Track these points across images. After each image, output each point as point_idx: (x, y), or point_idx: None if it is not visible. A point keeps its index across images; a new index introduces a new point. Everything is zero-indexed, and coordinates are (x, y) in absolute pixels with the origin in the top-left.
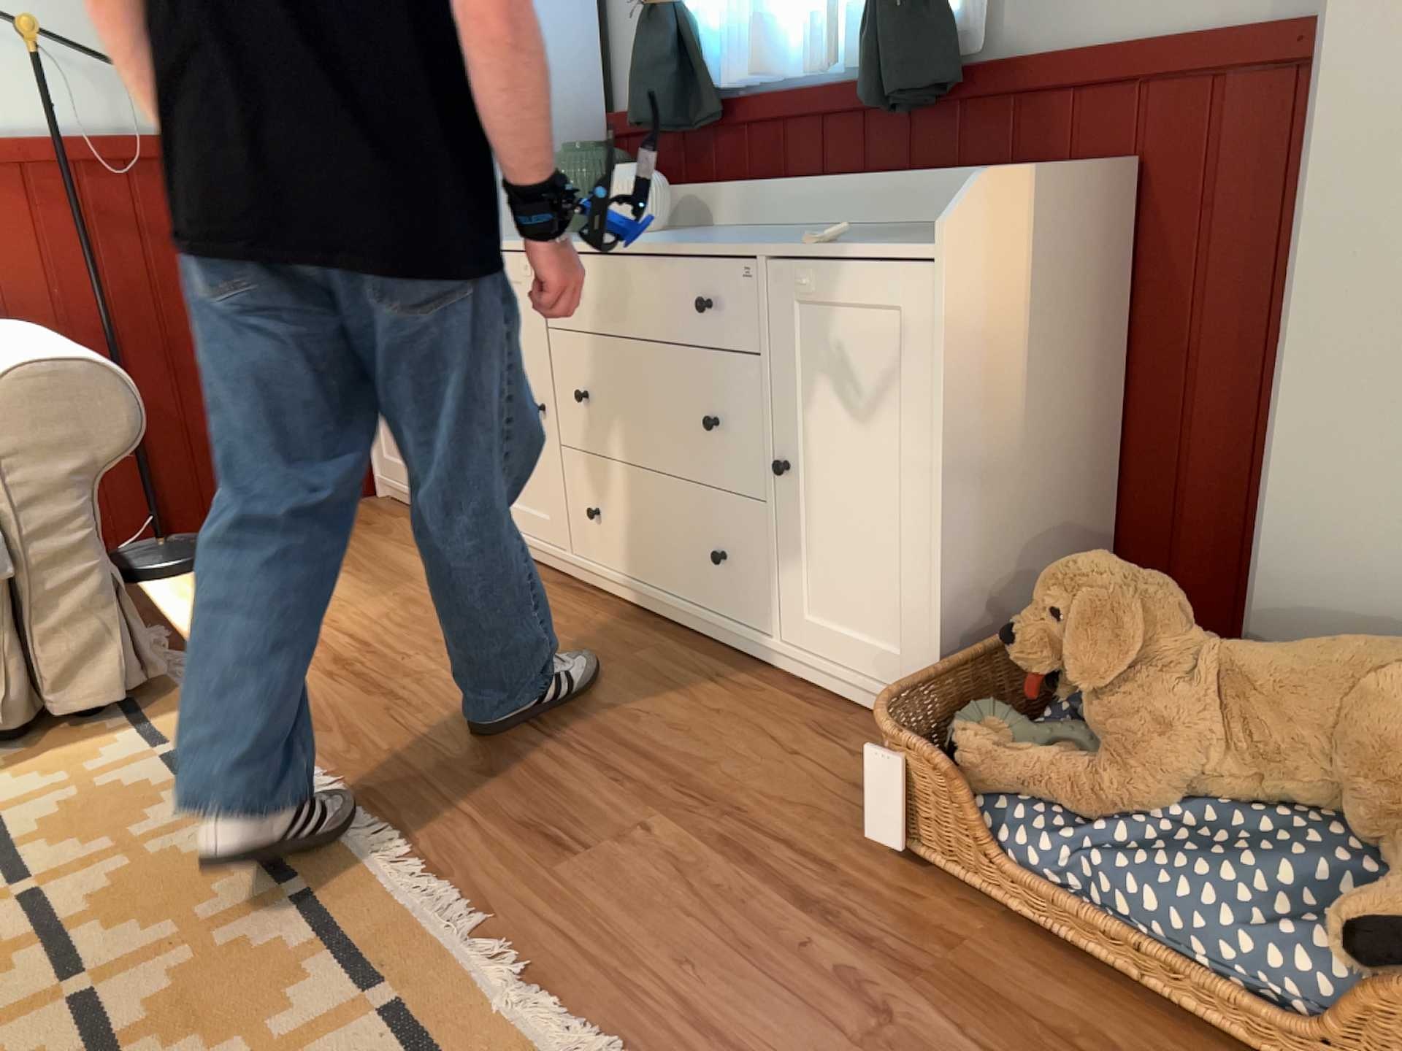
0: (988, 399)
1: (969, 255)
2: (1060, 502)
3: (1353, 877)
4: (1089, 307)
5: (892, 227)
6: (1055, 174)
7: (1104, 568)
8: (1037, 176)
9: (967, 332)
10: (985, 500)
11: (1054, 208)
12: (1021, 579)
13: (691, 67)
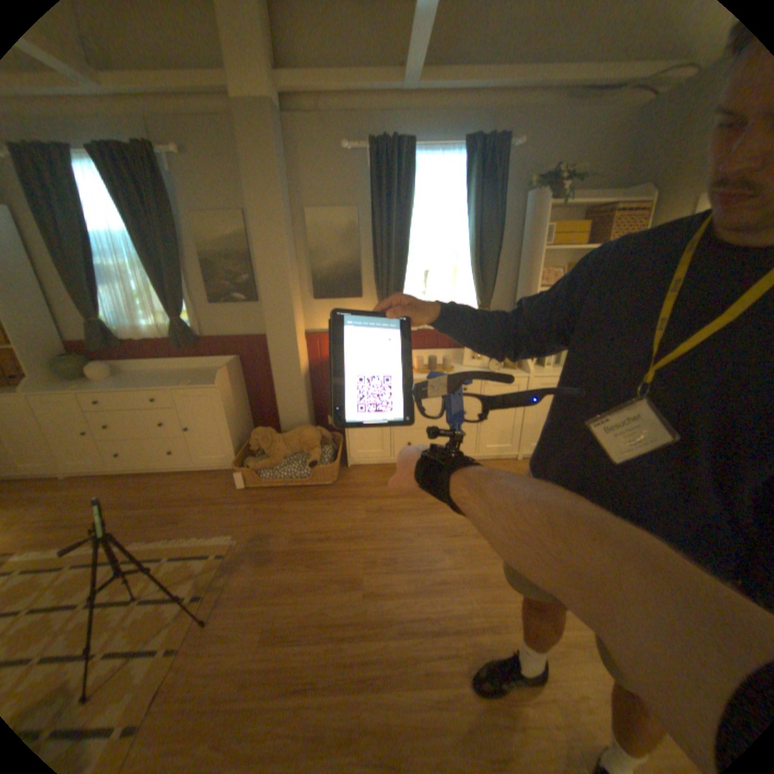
0: (229, 407)
1: (221, 385)
2: (243, 418)
3: (306, 459)
4: (238, 383)
5: (187, 371)
6: (228, 364)
7: (261, 430)
8: (226, 366)
9: (224, 397)
10: (233, 424)
11: (230, 370)
12: (241, 434)
13: (103, 333)
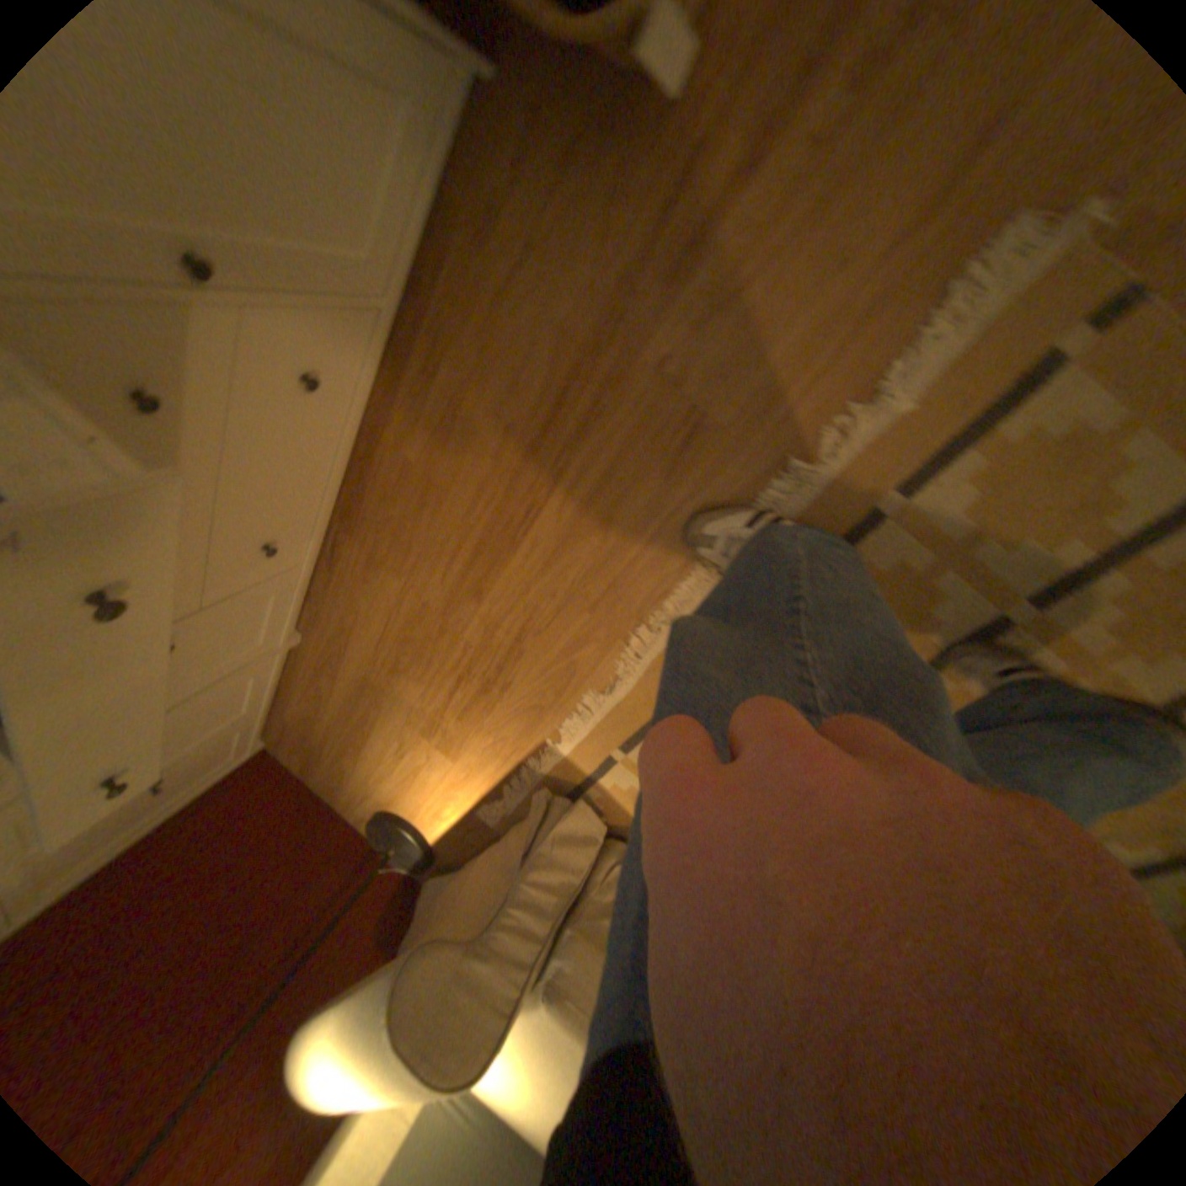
0: None
1: None
2: None
3: None
4: None
5: None
6: None
7: None
8: None
9: None
10: None
11: None
12: None
13: None
